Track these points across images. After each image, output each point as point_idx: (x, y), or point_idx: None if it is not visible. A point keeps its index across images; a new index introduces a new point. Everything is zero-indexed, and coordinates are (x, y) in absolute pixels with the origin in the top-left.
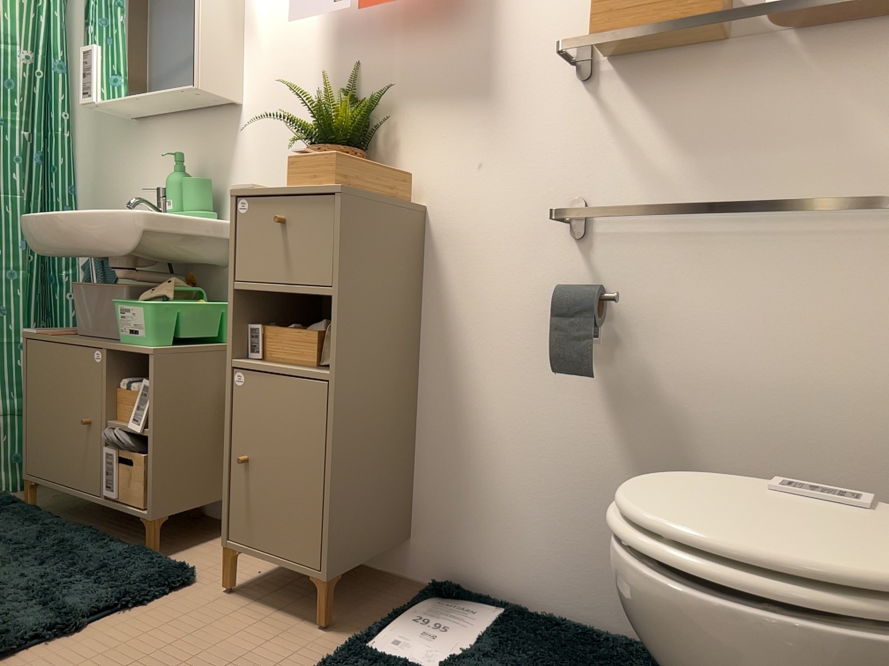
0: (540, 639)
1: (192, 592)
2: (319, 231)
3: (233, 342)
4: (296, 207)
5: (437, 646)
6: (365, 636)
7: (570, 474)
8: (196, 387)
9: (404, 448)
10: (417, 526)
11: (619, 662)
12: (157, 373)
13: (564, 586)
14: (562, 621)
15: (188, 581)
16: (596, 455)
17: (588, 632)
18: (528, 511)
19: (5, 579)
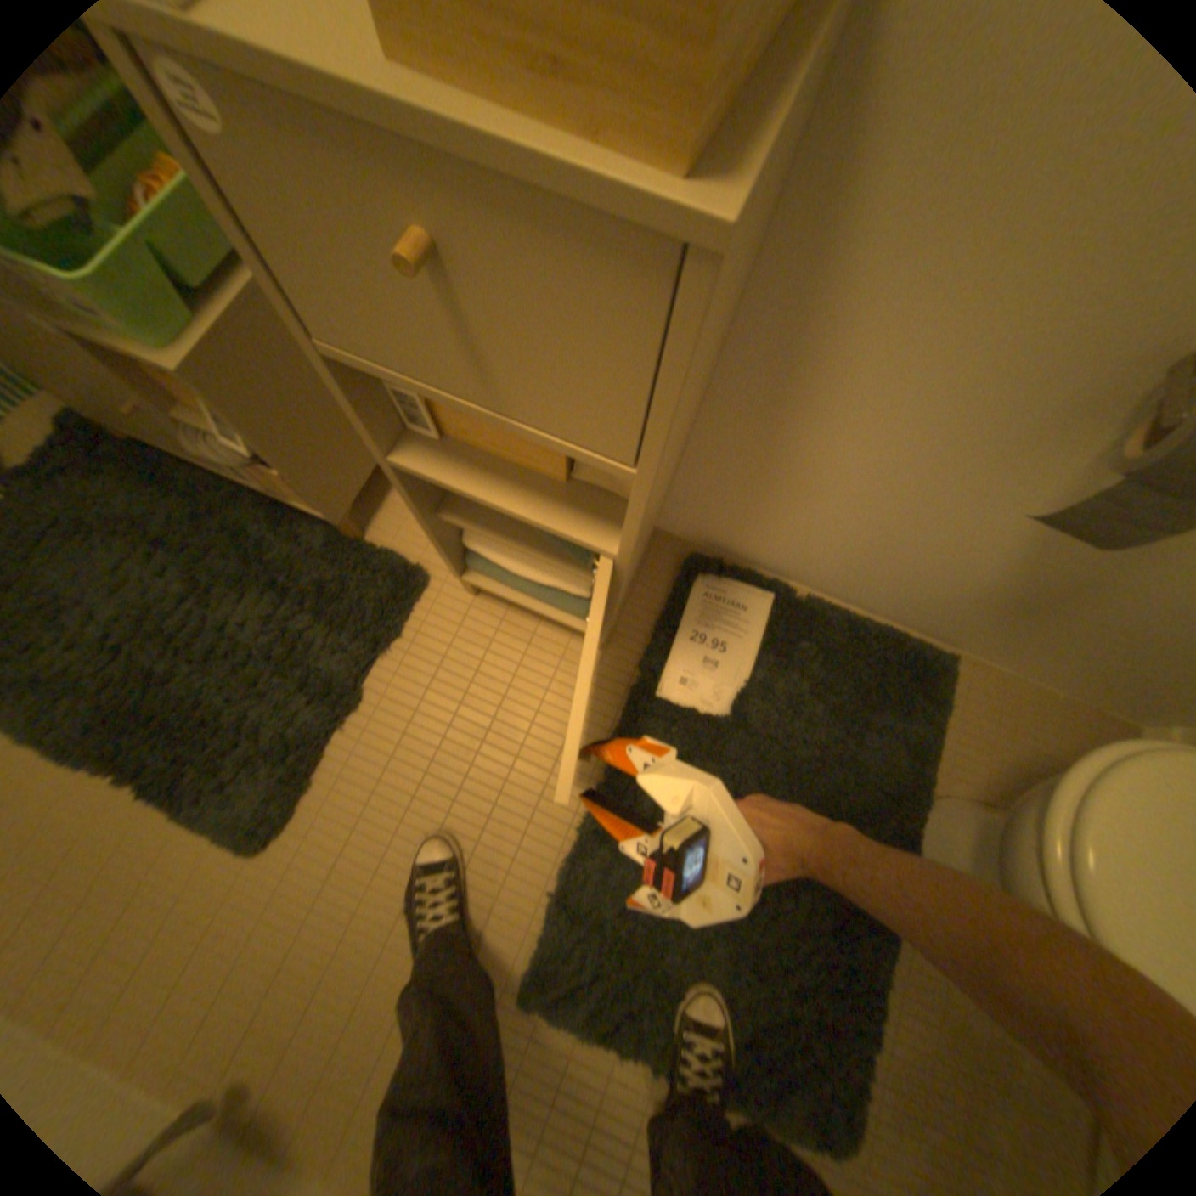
0: (818, 652)
1: (438, 601)
2: (604, 332)
3: (377, 432)
4: (484, 203)
5: (722, 675)
6: (653, 674)
7: (924, 532)
8: (289, 358)
9: (680, 461)
10: (676, 501)
11: (892, 677)
12: (217, 398)
13: (846, 582)
14: (834, 610)
15: (426, 588)
16: (982, 532)
17: (861, 630)
18: (839, 536)
19: (226, 639)
